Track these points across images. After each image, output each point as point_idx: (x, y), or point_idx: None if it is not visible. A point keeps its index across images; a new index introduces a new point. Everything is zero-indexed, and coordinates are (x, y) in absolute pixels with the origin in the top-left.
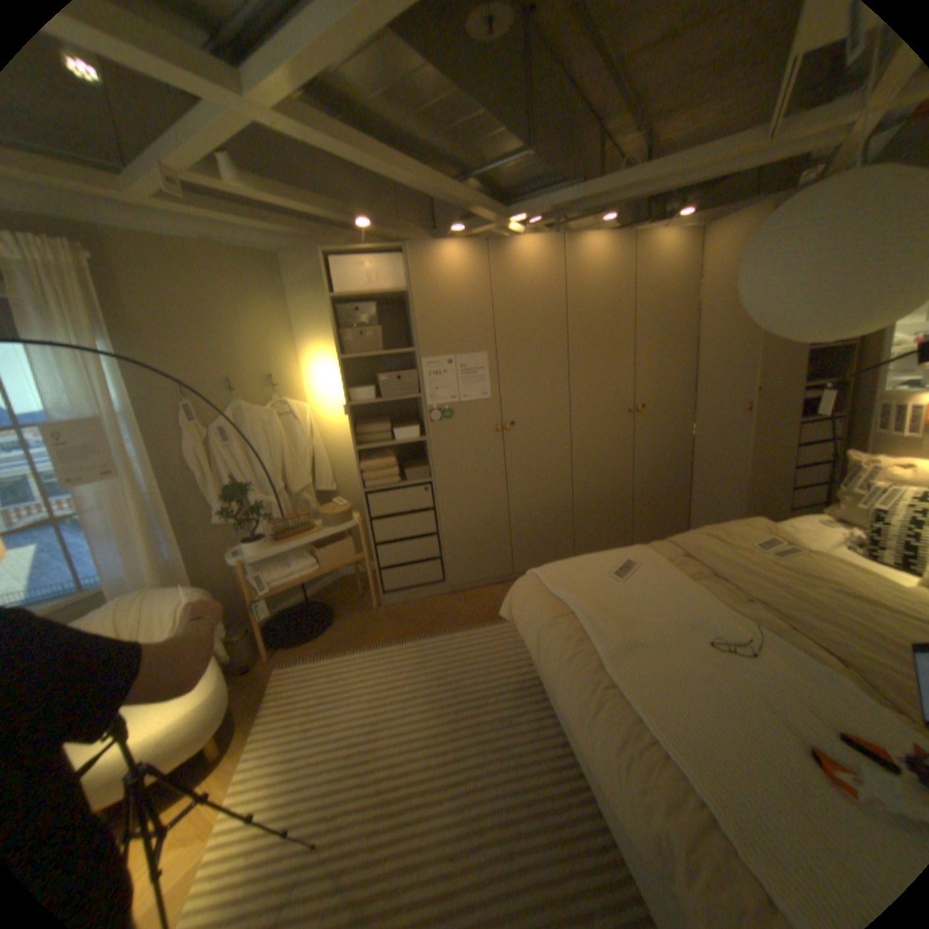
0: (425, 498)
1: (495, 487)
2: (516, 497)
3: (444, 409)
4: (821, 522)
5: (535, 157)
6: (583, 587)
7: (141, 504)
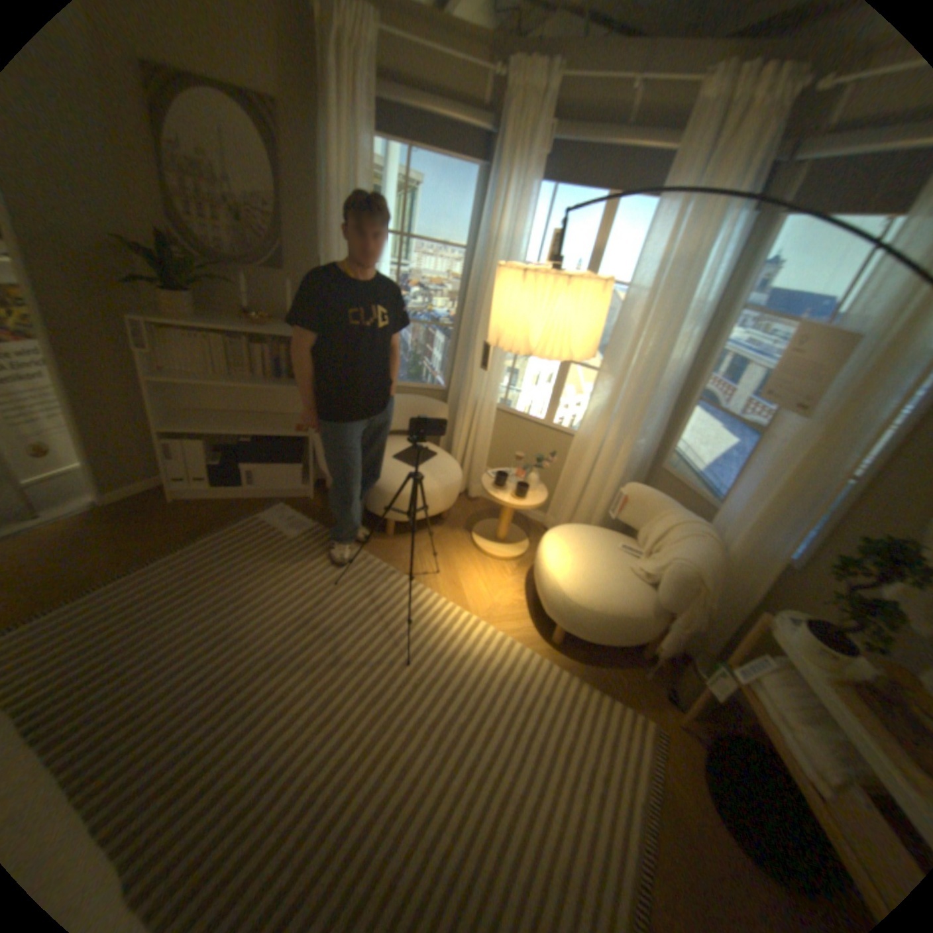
0: None
1: None
2: None
3: None
4: None
5: None
6: None
7: (817, 472)
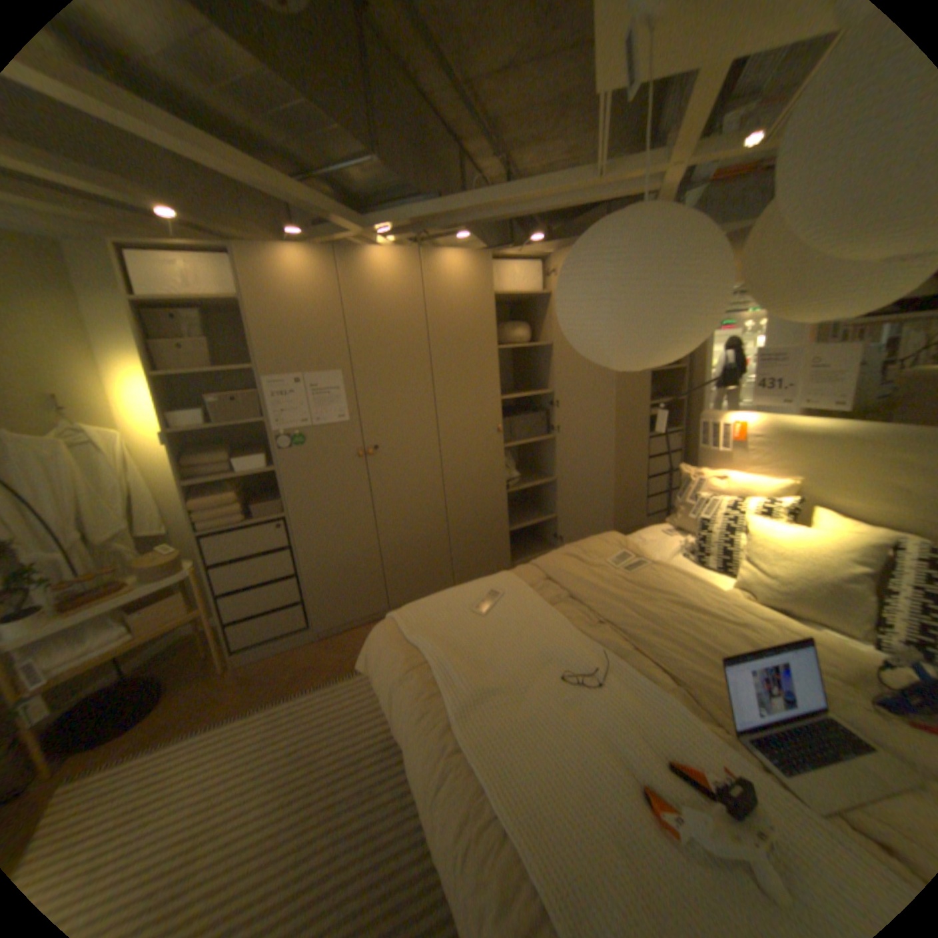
0: (278, 537)
1: (362, 518)
2: (387, 526)
3: (295, 433)
4: (664, 532)
5: (382, 164)
6: (441, 629)
7: None
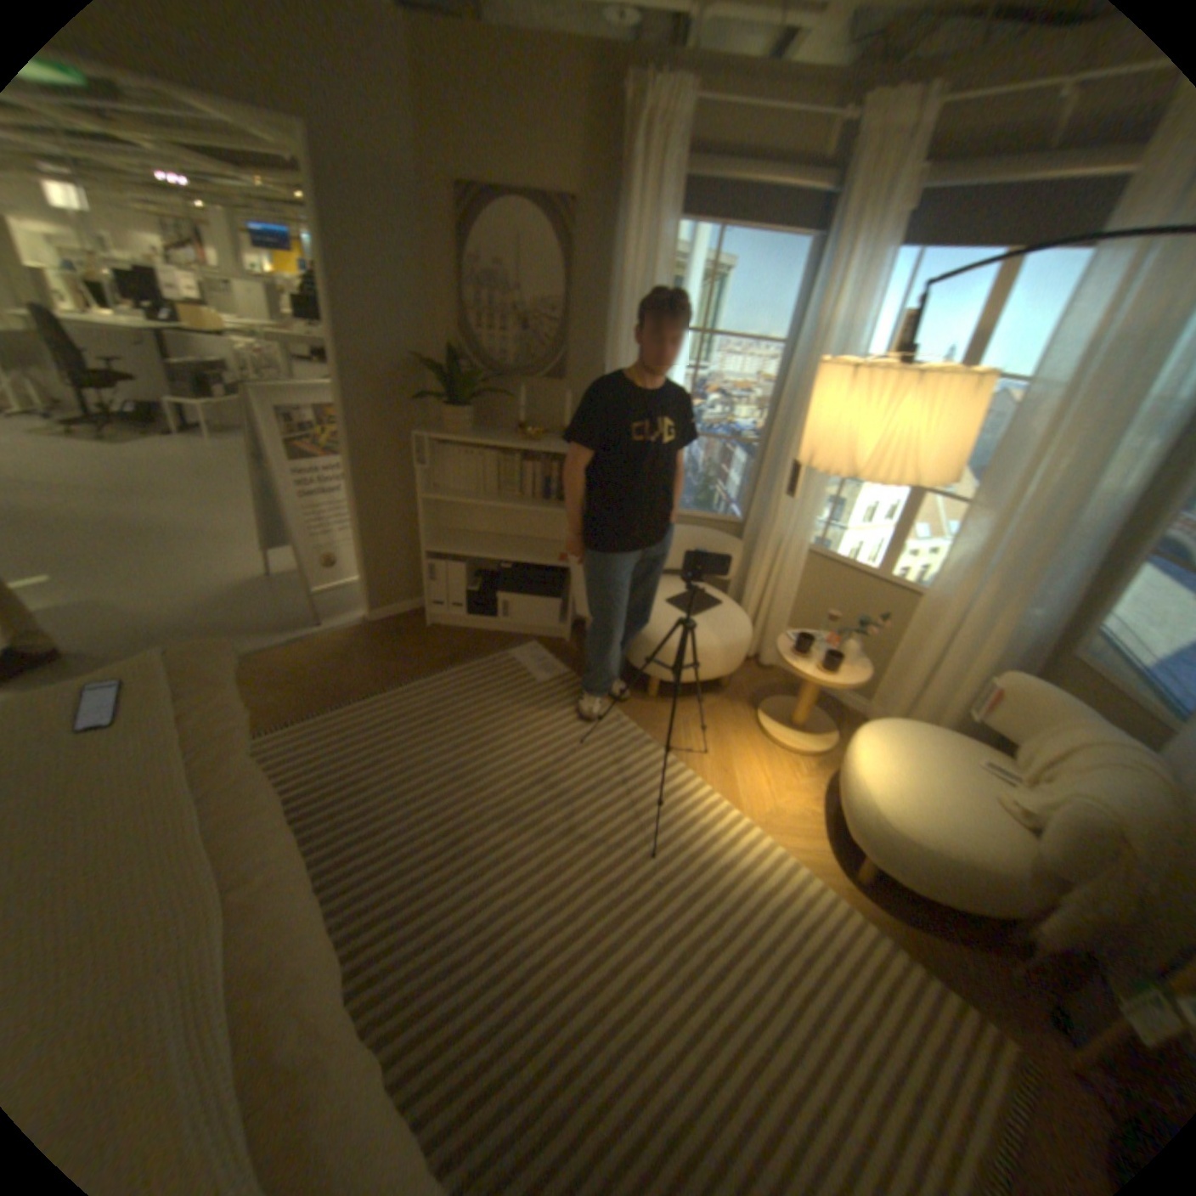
0: None
1: None
2: None
3: None
4: None
5: None
6: None
7: None
